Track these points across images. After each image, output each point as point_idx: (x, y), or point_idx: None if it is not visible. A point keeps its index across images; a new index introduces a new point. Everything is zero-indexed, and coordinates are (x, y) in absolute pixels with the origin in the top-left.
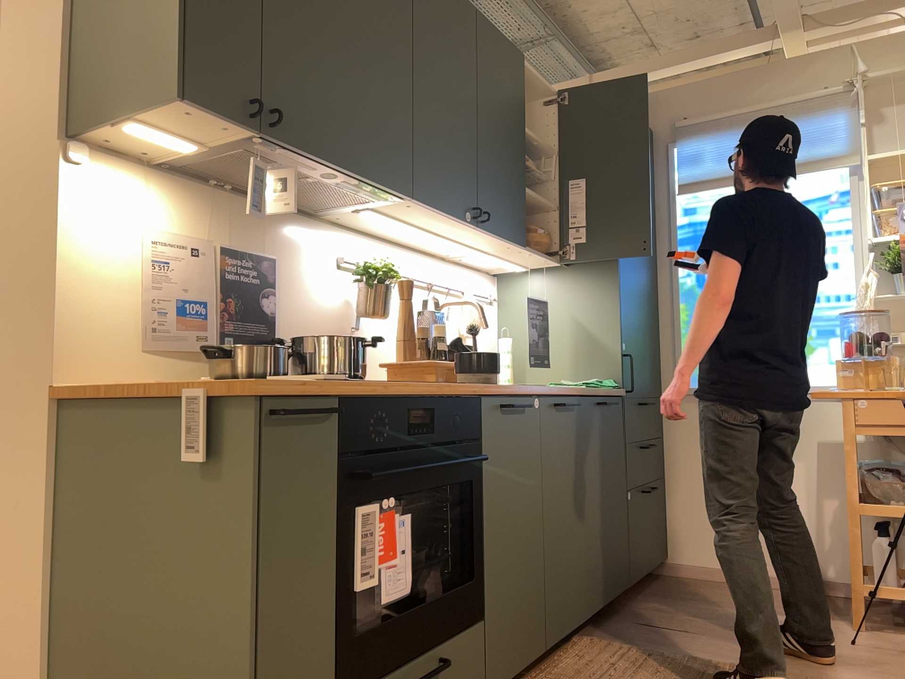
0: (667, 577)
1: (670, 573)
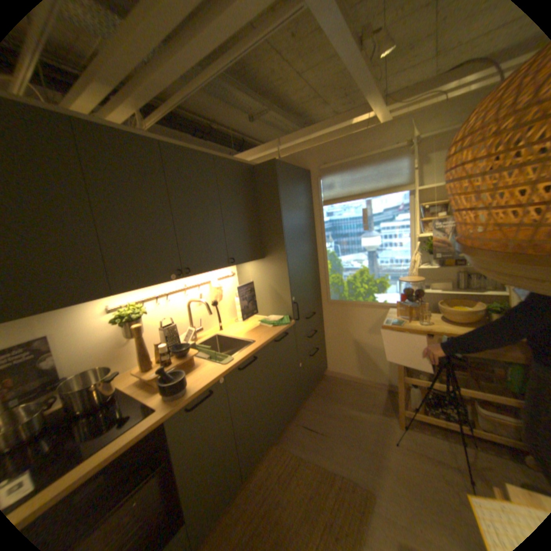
0: (326, 377)
1: (328, 375)
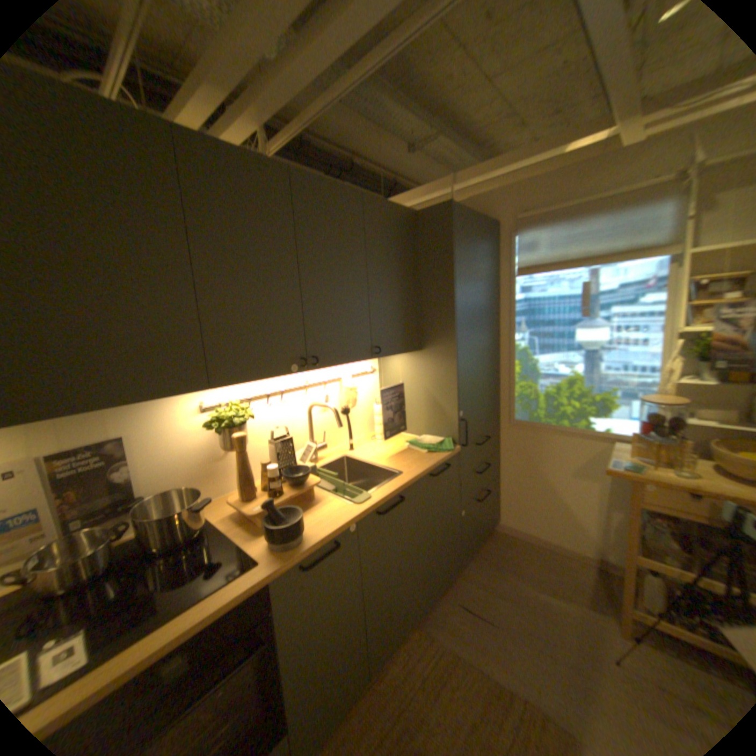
0: (498, 535)
1: (501, 531)
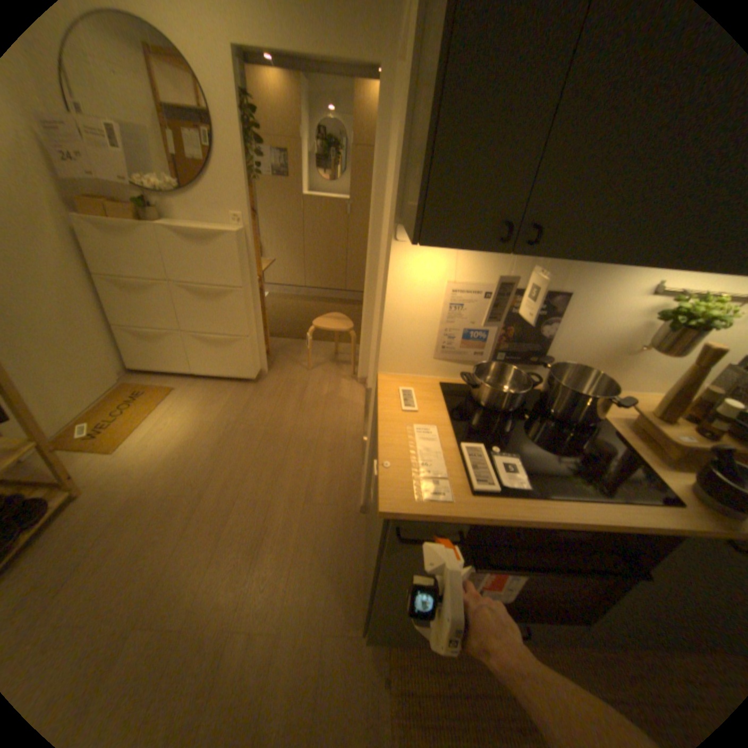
0: None
1: None
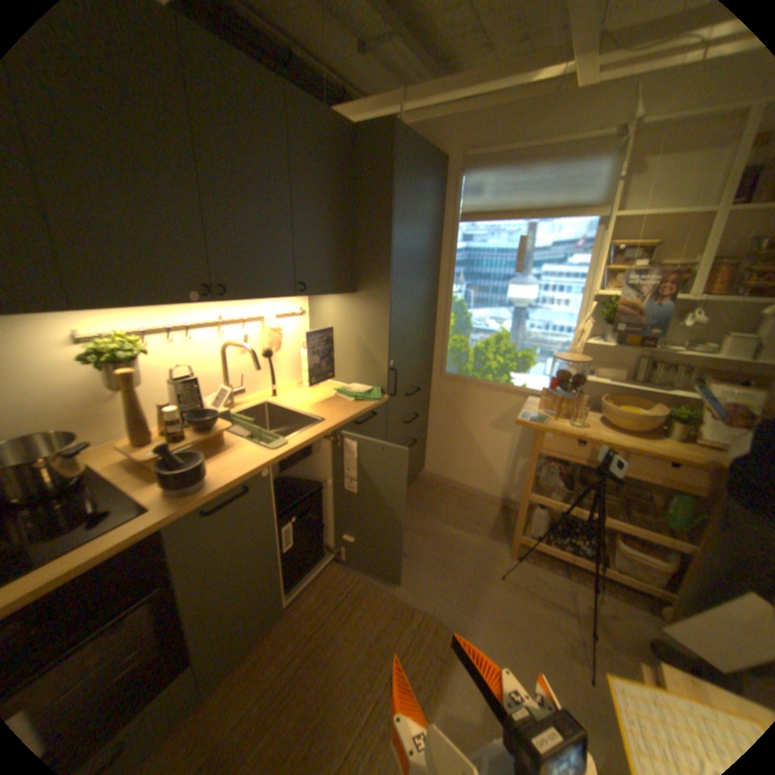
0: (421, 479)
1: (424, 476)
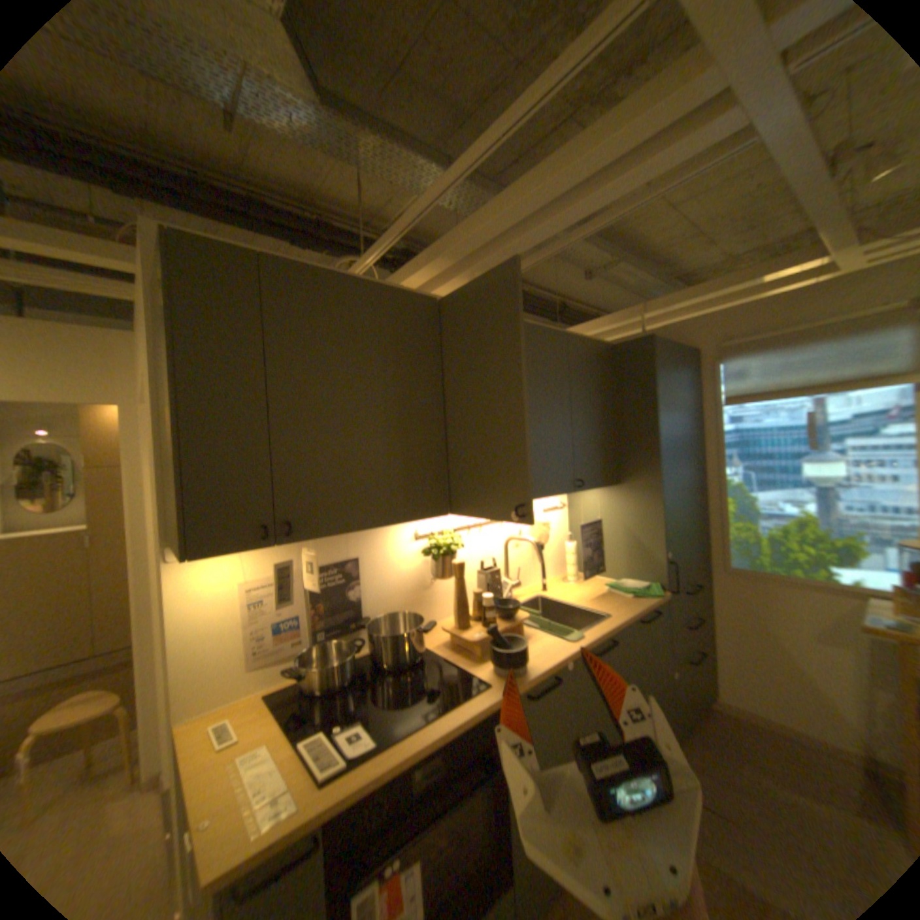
0: (717, 714)
1: (720, 710)
